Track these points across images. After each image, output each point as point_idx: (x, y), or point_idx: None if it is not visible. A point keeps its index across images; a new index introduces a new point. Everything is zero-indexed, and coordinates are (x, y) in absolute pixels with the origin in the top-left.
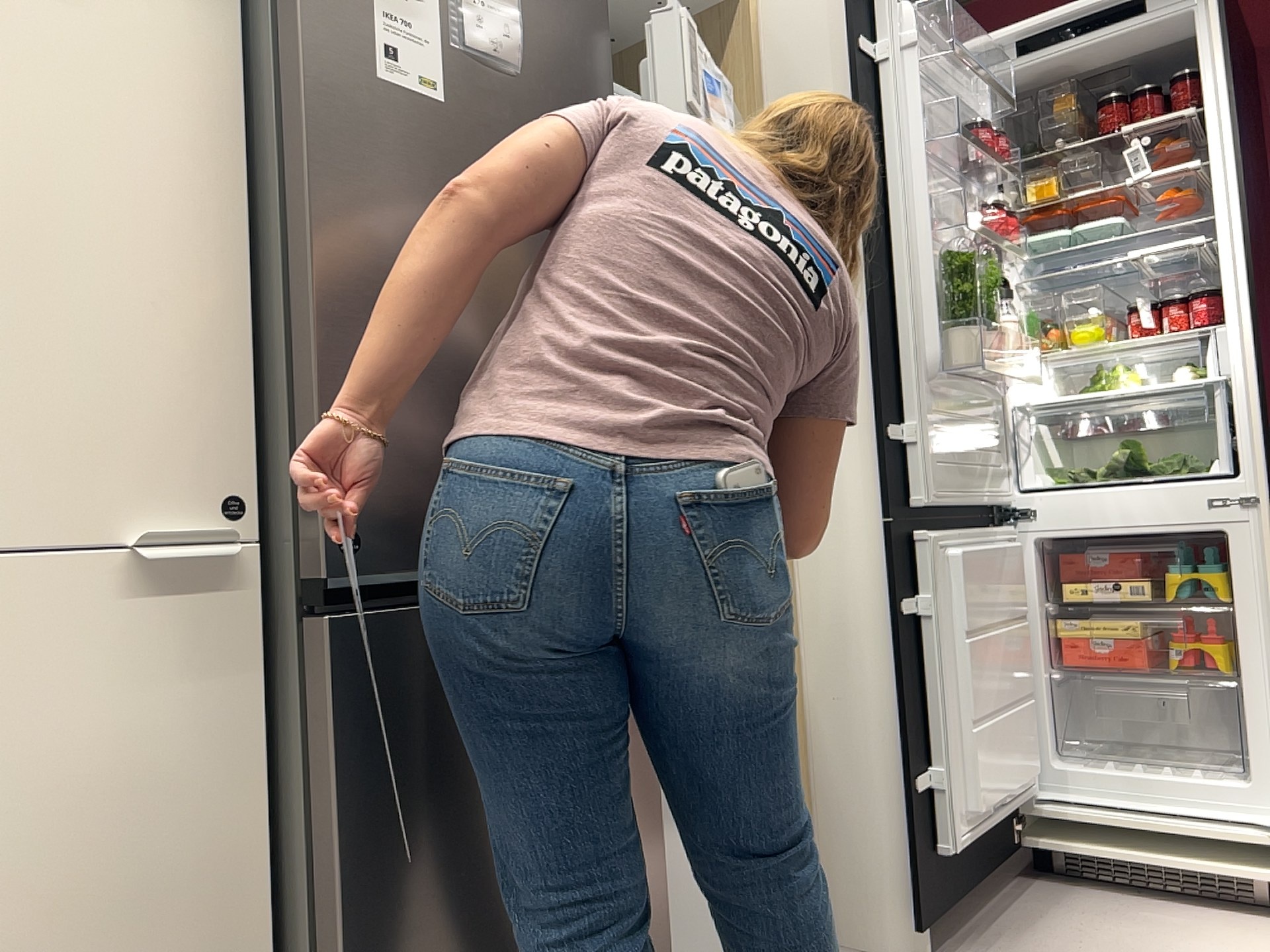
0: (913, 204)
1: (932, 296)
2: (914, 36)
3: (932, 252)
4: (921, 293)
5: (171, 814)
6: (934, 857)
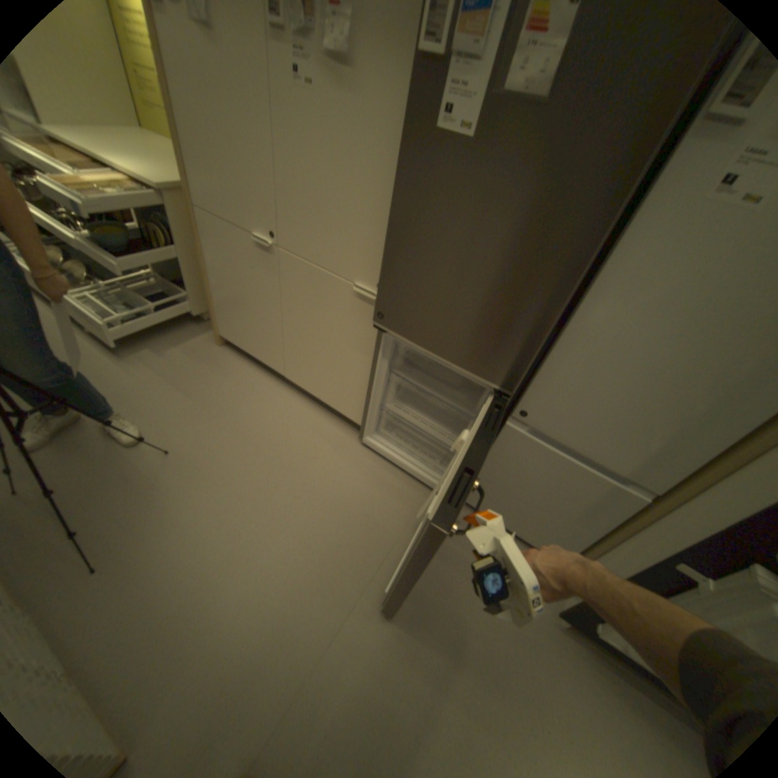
0: None
1: None
2: None
3: None
4: None
5: (357, 345)
6: (596, 622)
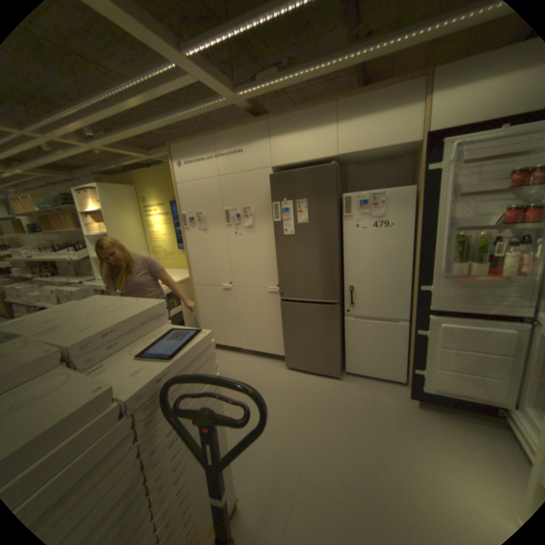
0: (446, 219)
1: (452, 249)
2: (453, 158)
3: (455, 234)
4: (444, 248)
5: (274, 314)
6: (422, 389)
